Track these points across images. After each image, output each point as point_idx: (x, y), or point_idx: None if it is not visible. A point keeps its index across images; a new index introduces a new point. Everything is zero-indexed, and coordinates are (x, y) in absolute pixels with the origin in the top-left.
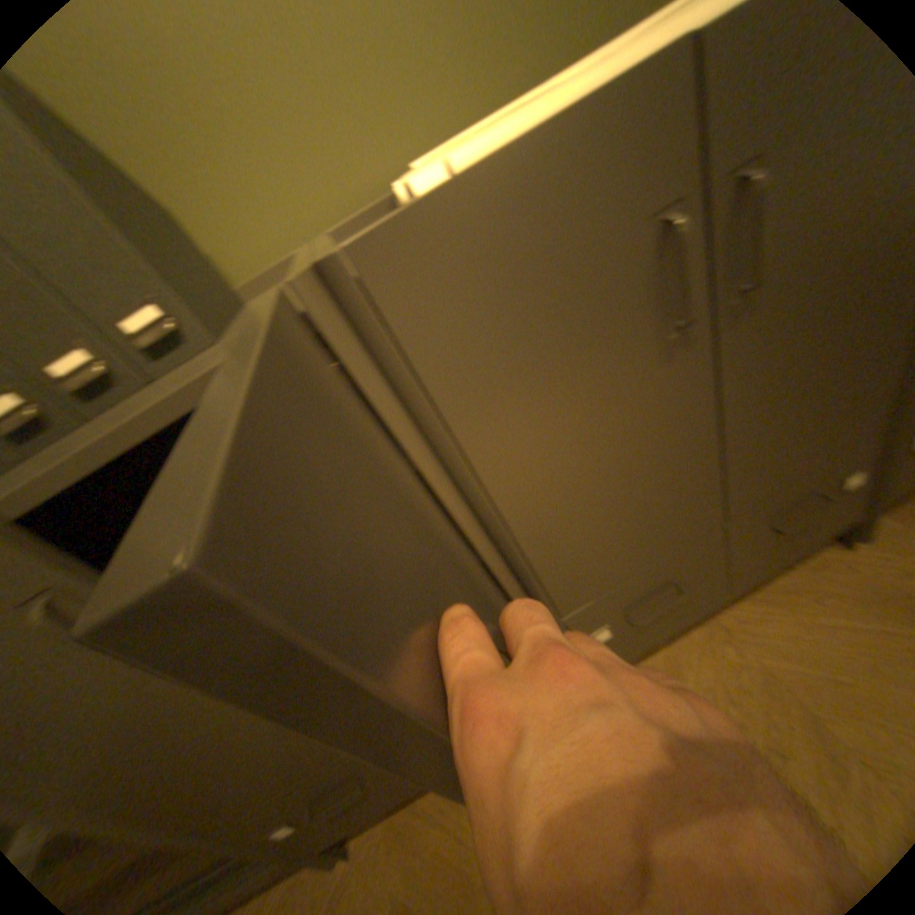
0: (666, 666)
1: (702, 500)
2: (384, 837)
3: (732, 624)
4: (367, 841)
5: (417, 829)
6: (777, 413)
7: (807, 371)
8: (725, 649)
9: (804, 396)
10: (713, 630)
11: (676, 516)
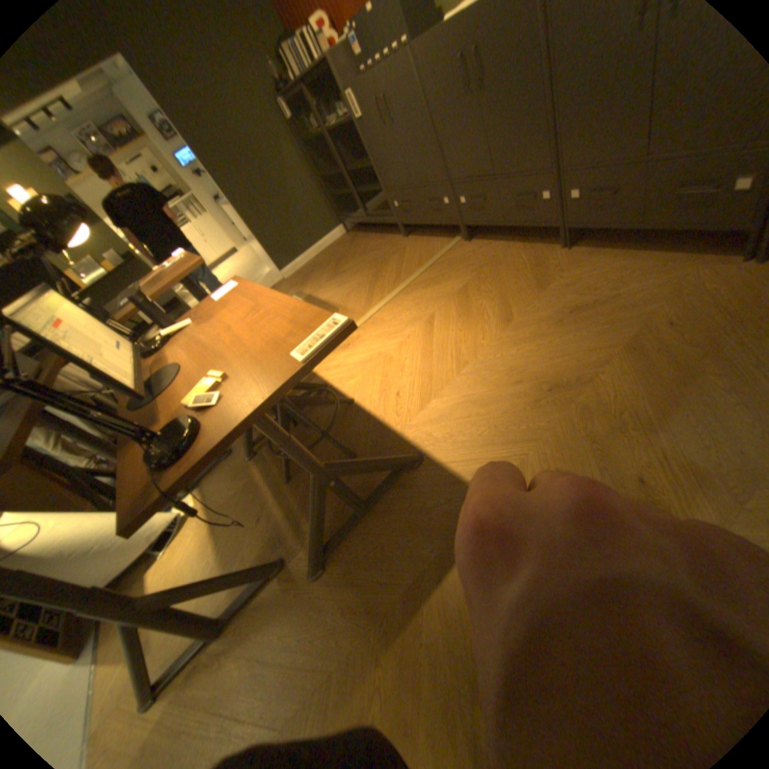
0: (487, 244)
1: (485, 157)
2: (414, 238)
3: (511, 245)
4: (412, 237)
5: (419, 240)
6: (503, 133)
7: (509, 120)
8: (500, 248)
9: (511, 131)
10: (506, 244)
11: (478, 158)
